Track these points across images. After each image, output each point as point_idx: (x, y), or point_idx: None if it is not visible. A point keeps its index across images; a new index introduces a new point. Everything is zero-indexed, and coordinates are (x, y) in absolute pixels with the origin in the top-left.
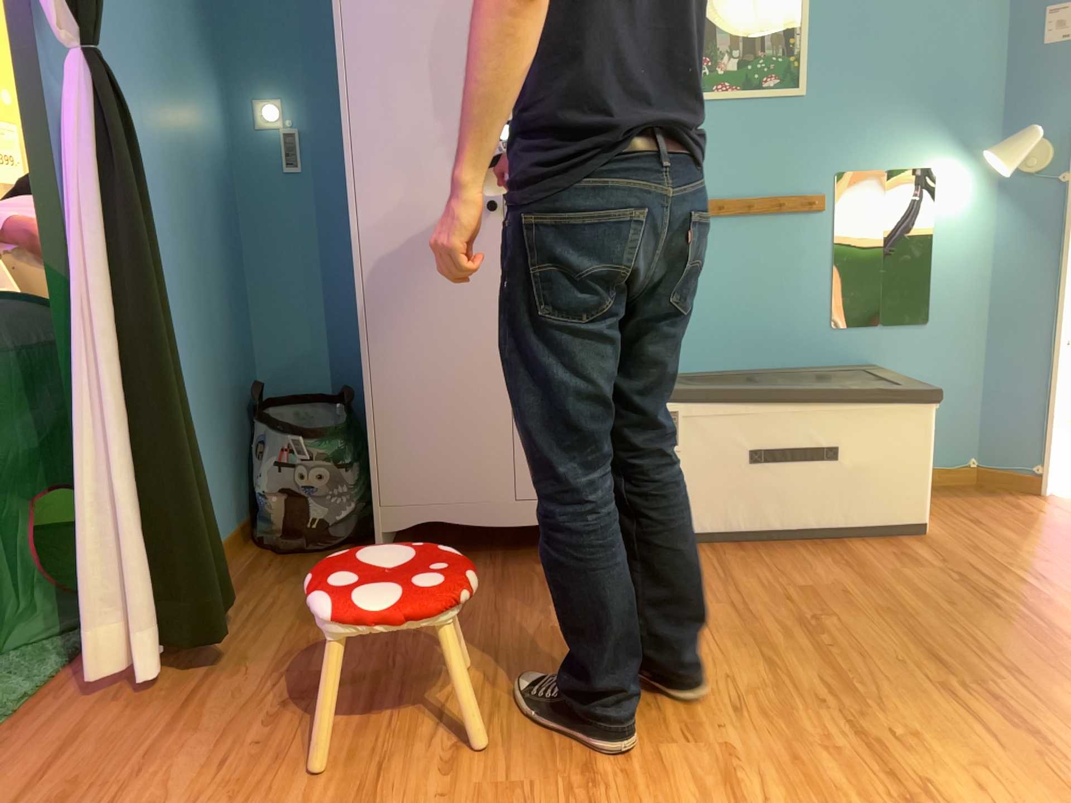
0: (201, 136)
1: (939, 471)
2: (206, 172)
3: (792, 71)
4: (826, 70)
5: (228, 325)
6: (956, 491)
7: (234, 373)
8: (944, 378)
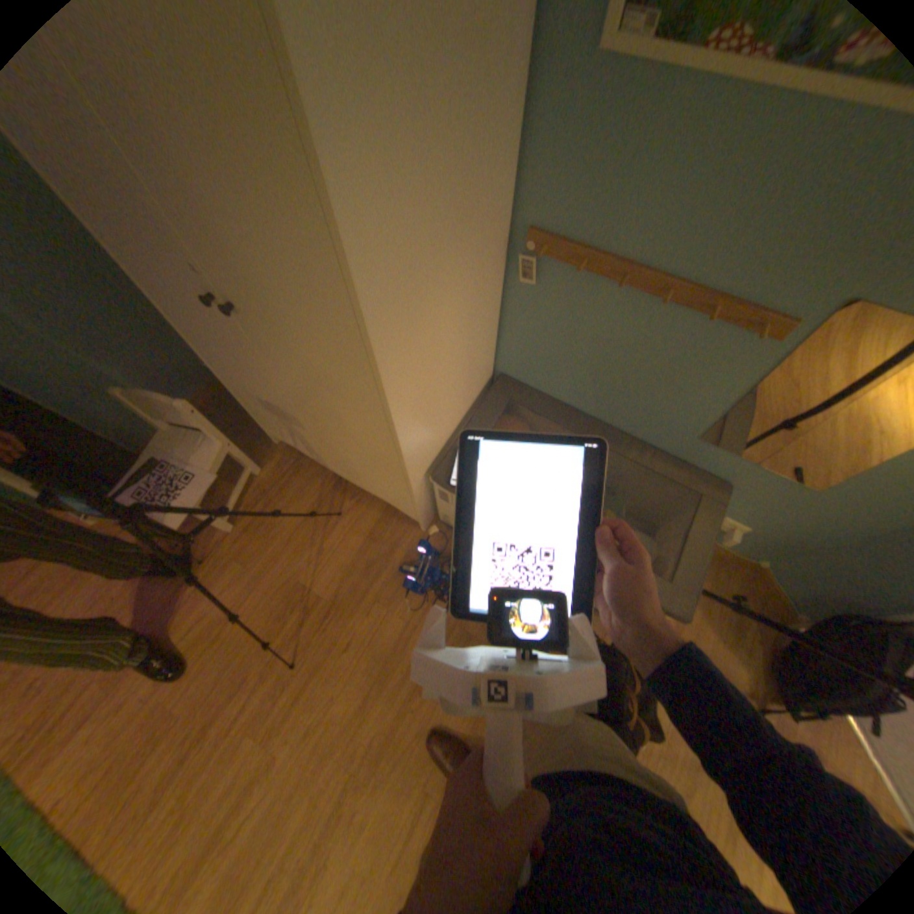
0: None
1: (729, 553)
2: None
3: None
4: None
5: None
6: (726, 575)
7: None
8: (794, 526)
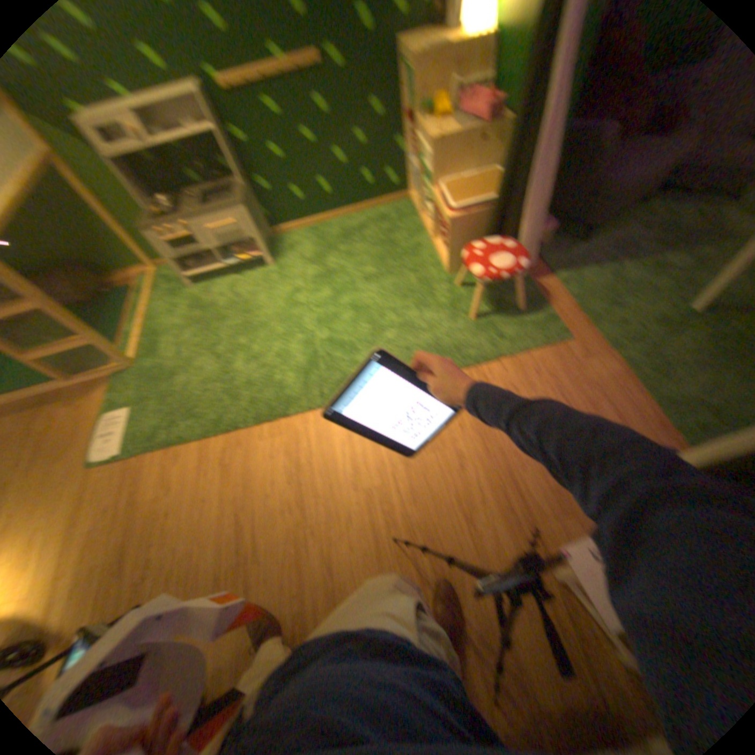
0: None
1: None
2: None
3: None
4: None
5: None
6: None
7: None
8: None
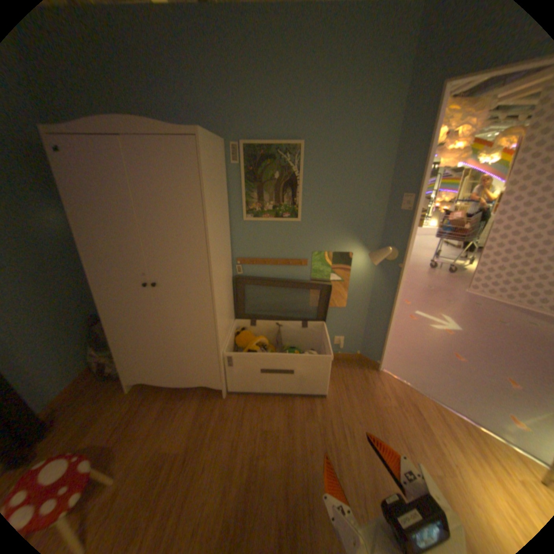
0: (43, 235)
1: (346, 354)
2: (48, 249)
3: (295, 211)
4: (309, 211)
5: (73, 301)
6: (350, 363)
7: (79, 317)
8: (350, 324)
